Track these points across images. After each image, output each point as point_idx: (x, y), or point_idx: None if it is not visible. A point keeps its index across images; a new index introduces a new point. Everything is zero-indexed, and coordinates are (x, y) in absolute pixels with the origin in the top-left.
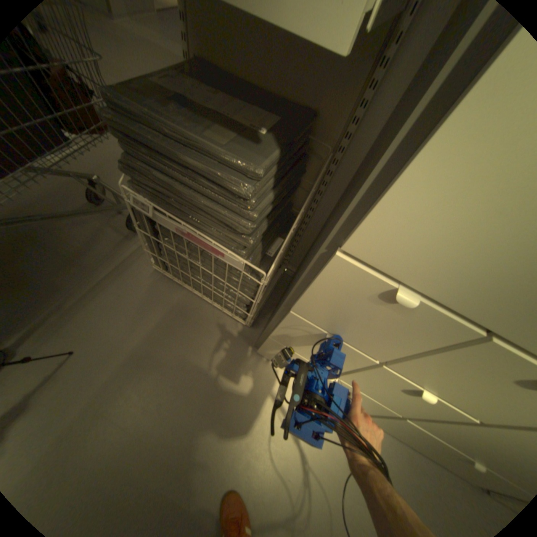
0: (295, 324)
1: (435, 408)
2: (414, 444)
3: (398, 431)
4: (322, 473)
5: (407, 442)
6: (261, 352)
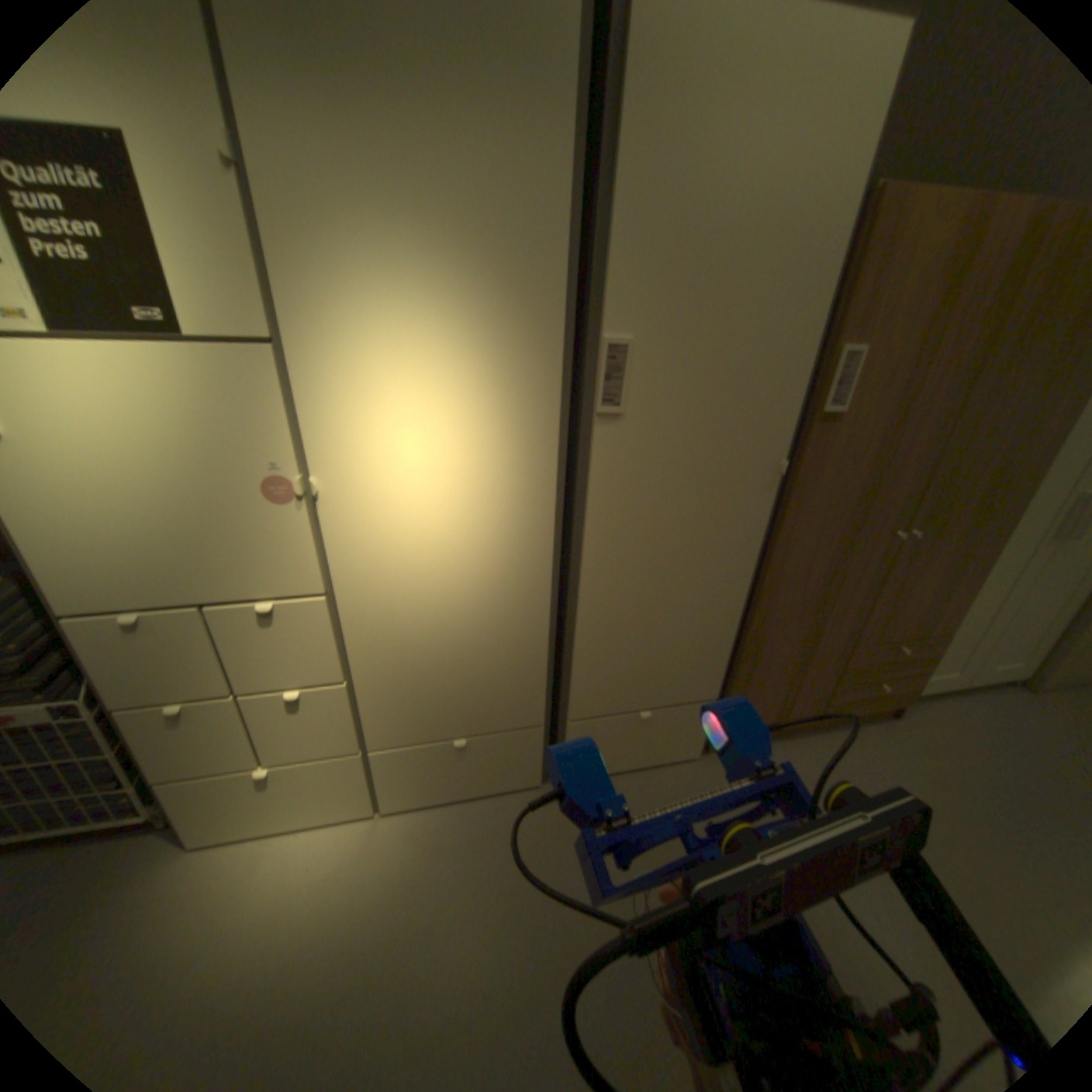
0: (140, 730)
1: (325, 707)
2: (438, 789)
3: (402, 786)
4: (337, 917)
5: (439, 798)
6: (189, 841)
